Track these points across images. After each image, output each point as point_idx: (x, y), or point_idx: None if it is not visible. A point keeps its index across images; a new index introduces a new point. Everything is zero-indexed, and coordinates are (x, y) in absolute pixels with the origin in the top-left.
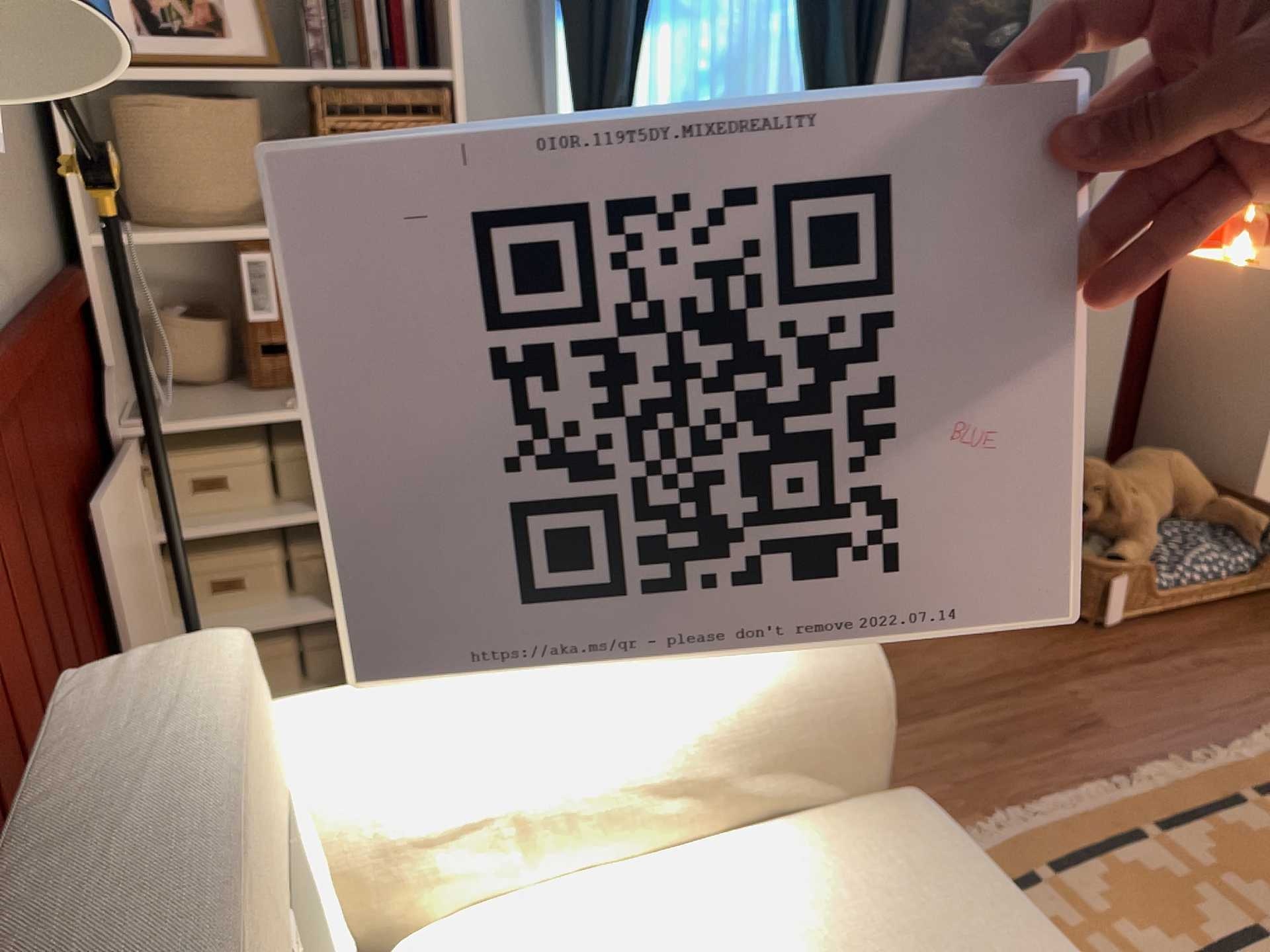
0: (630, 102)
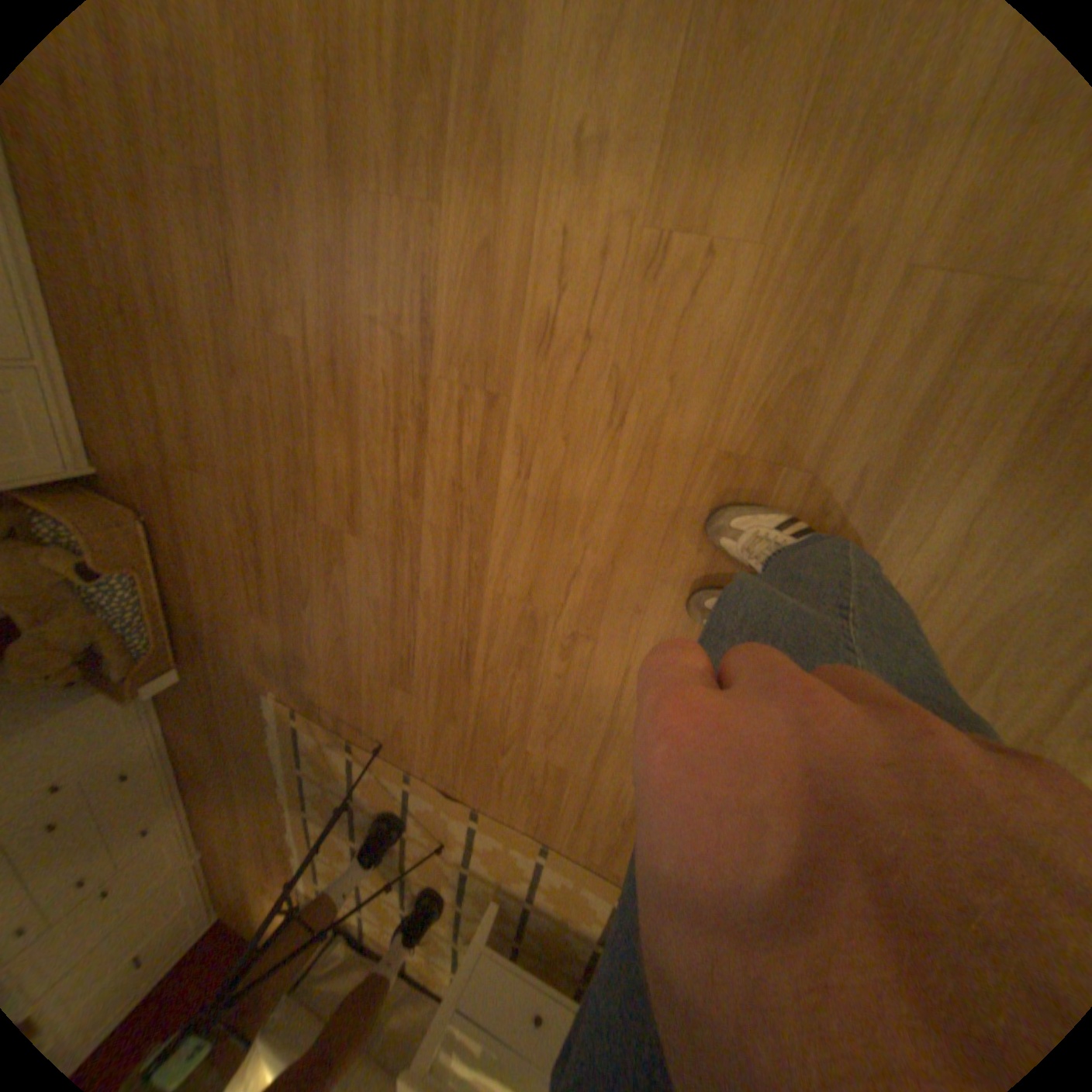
0: None
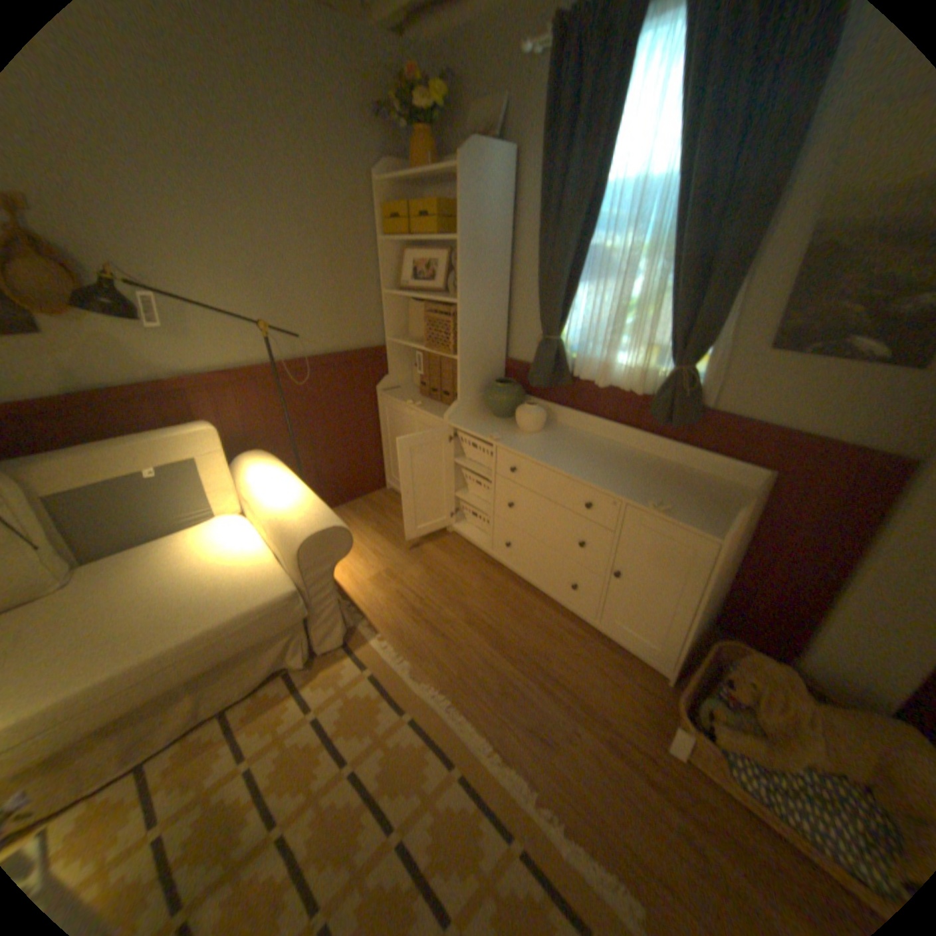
0: (563, 320)
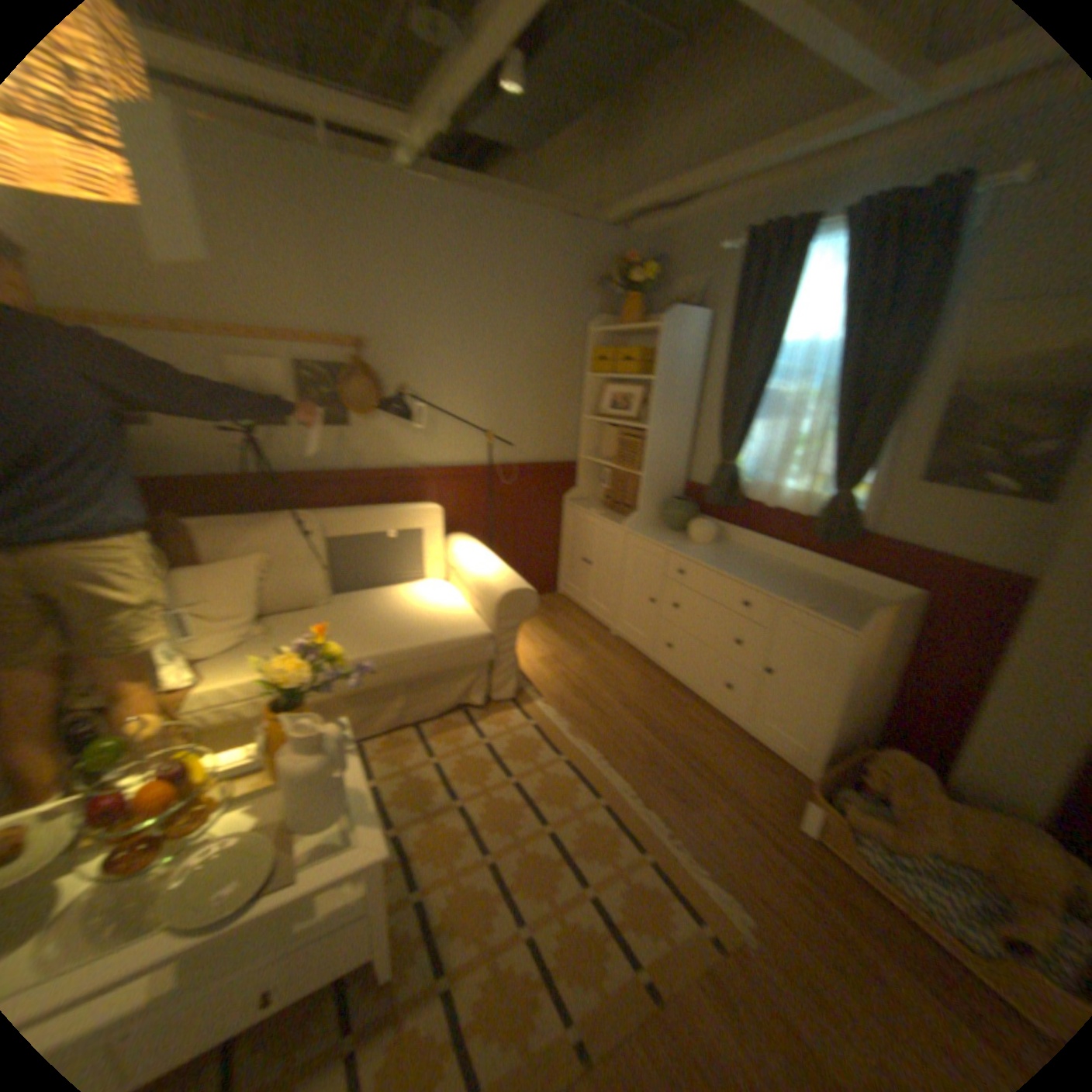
0: (739, 449)
